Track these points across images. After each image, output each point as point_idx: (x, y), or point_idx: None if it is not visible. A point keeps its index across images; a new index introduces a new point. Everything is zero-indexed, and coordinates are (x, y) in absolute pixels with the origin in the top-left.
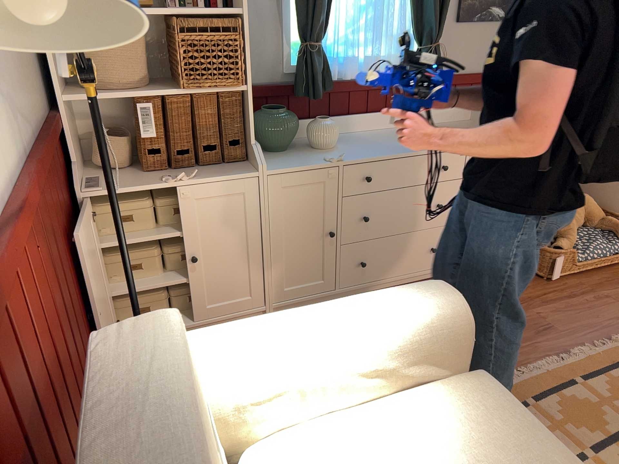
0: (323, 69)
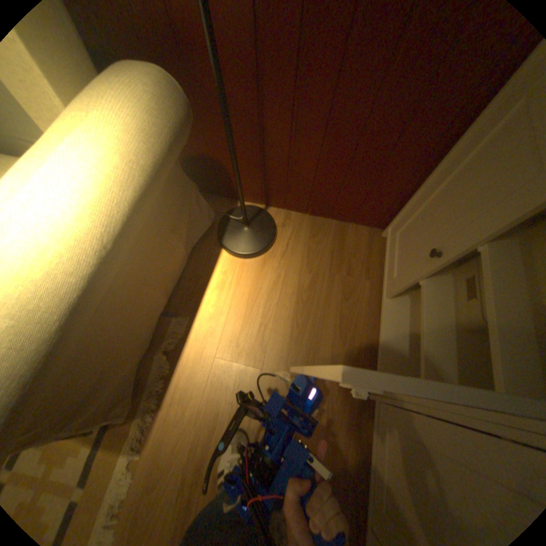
0: None
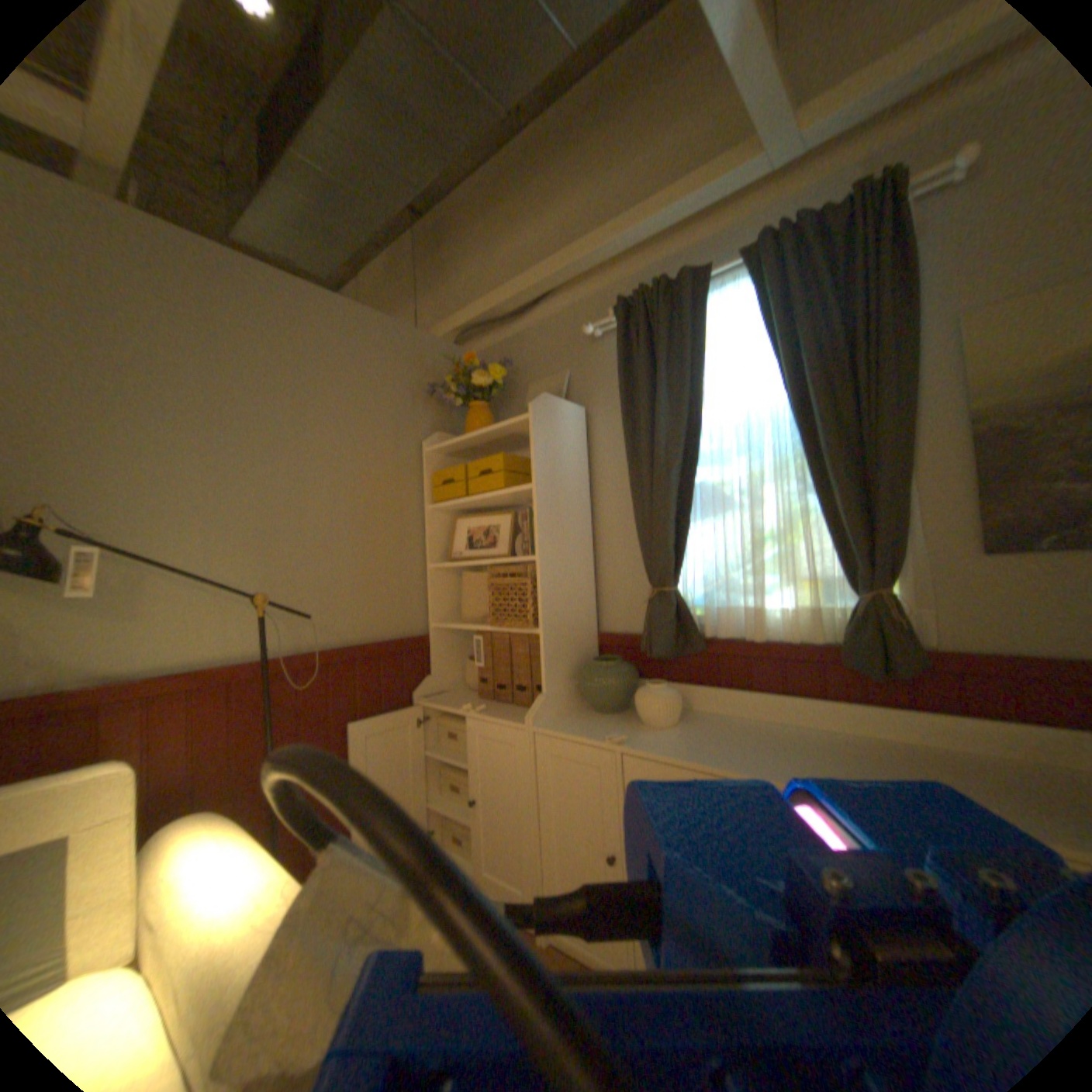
0: (679, 619)
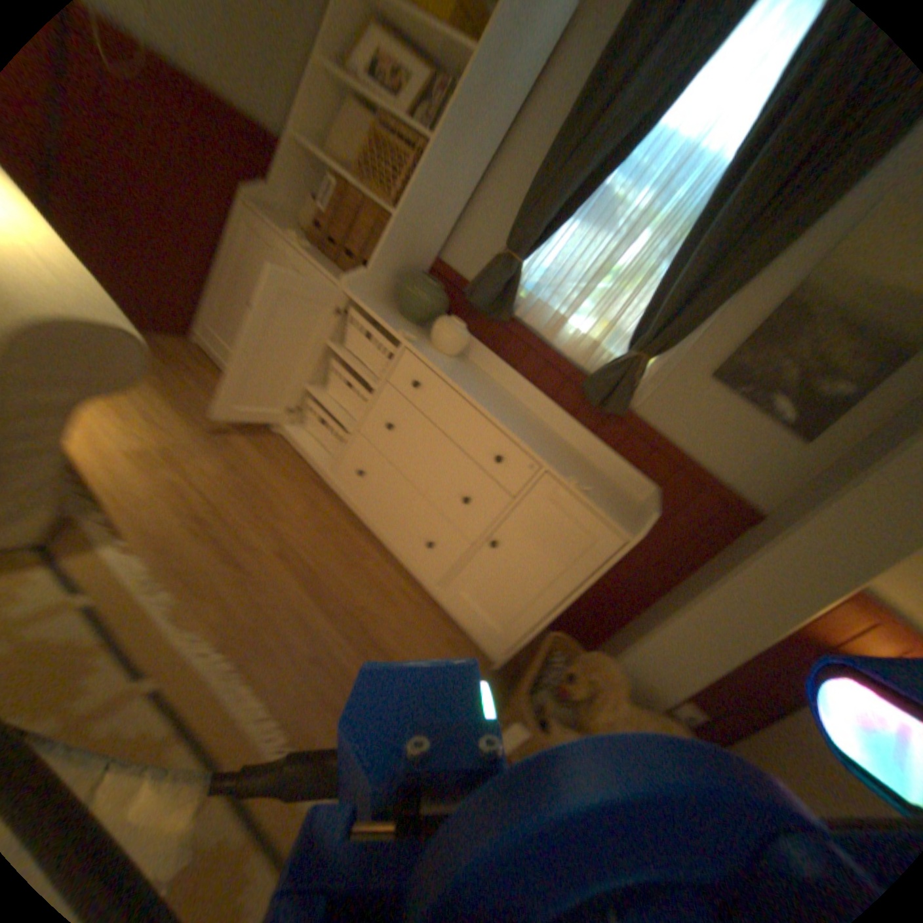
0: (506, 290)
